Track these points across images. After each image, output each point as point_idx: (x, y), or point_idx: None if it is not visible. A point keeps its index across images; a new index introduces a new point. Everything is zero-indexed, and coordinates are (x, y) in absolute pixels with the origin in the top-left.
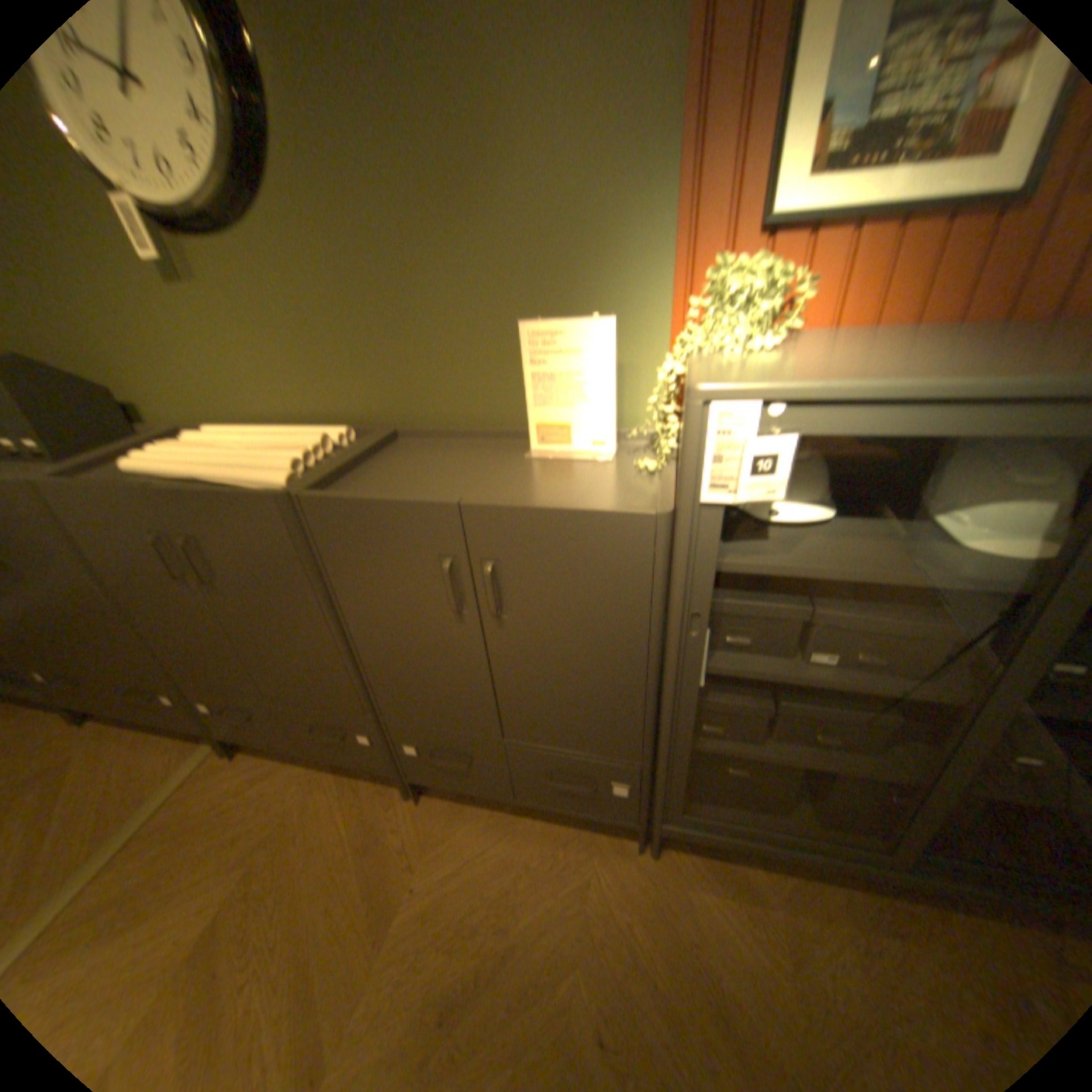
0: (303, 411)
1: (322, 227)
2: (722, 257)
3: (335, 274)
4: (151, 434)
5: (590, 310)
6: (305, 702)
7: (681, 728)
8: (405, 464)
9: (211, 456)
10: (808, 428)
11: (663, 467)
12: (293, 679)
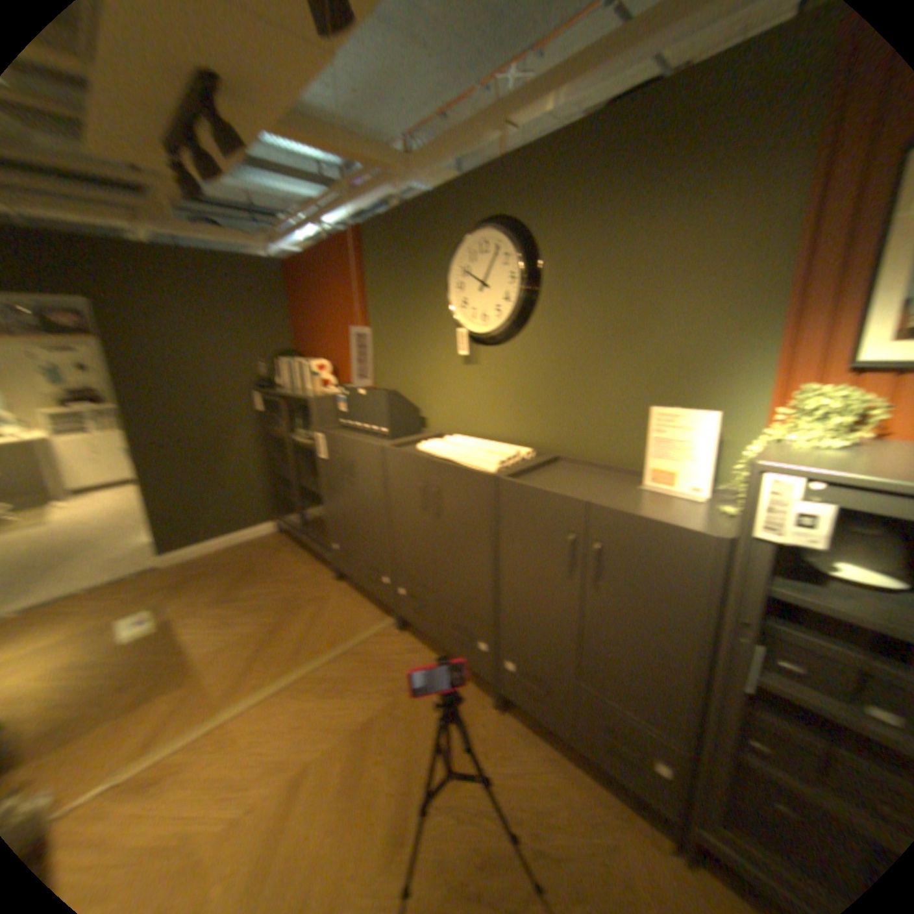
0: (508, 436)
1: (549, 347)
2: (808, 384)
3: (548, 369)
4: (430, 435)
5: (705, 404)
6: (458, 606)
7: (727, 726)
8: (560, 476)
9: (459, 451)
10: (845, 502)
11: (742, 514)
12: (457, 588)
